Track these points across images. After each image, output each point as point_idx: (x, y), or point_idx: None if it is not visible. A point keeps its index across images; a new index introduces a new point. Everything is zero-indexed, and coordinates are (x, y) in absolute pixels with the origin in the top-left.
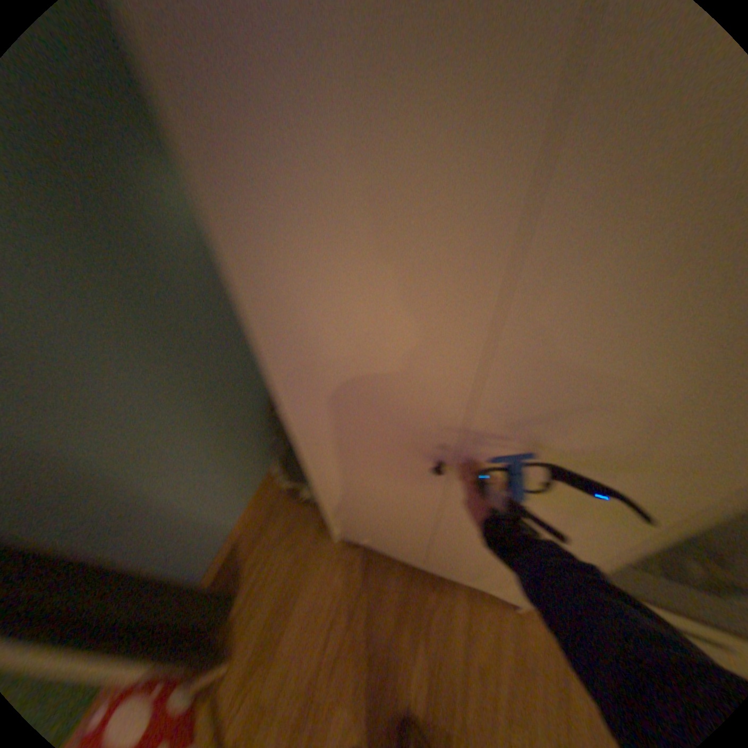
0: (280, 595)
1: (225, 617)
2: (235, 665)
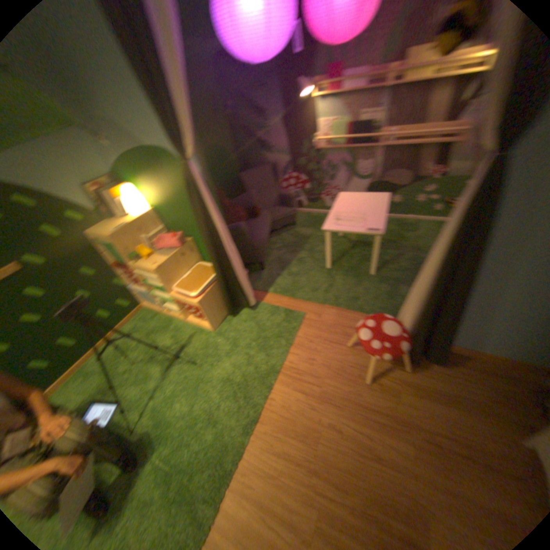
0: (459, 399)
1: (437, 363)
2: (412, 377)
